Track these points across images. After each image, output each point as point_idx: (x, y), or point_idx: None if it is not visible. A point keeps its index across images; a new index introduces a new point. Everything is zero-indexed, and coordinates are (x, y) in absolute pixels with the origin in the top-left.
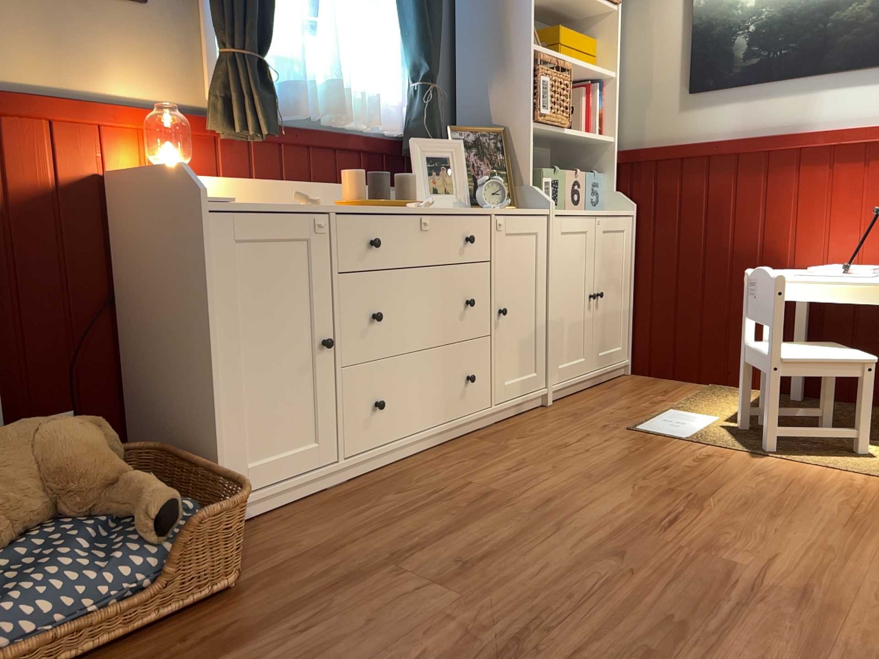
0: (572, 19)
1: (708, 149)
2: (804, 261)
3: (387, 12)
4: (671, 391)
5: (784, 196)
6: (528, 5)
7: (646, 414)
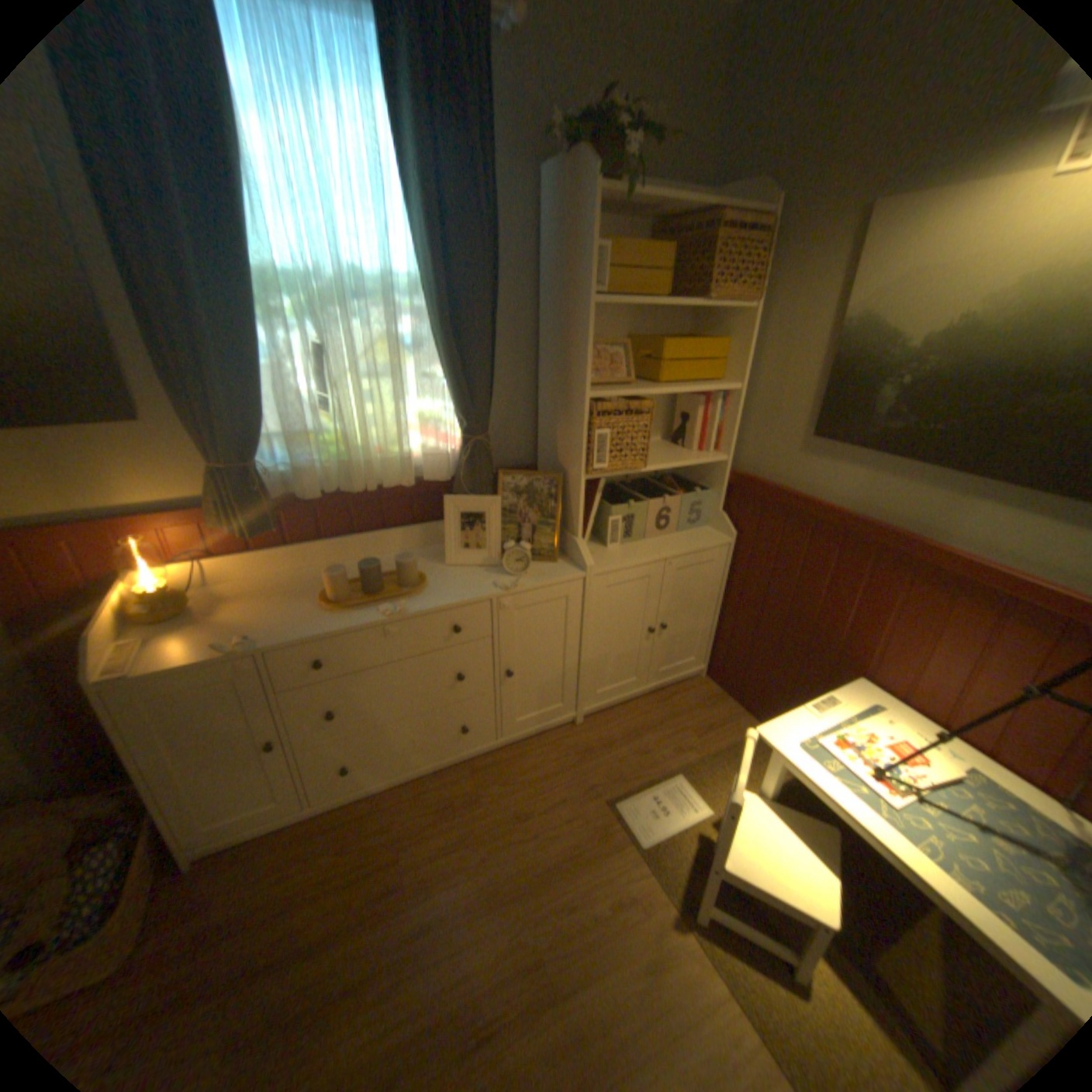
0: (709, 305)
1: (817, 510)
2: (889, 680)
3: (430, 357)
4: (716, 728)
5: (888, 601)
6: (586, 345)
7: (650, 775)
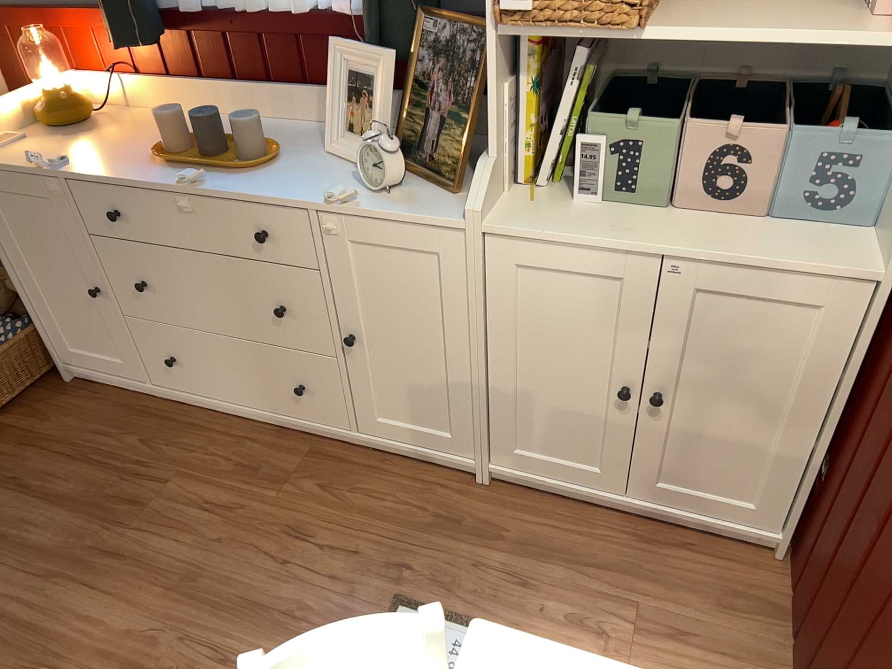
0: None
1: None
2: None
3: None
4: (685, 639)
5: None
6: None
7: (492, 609)
